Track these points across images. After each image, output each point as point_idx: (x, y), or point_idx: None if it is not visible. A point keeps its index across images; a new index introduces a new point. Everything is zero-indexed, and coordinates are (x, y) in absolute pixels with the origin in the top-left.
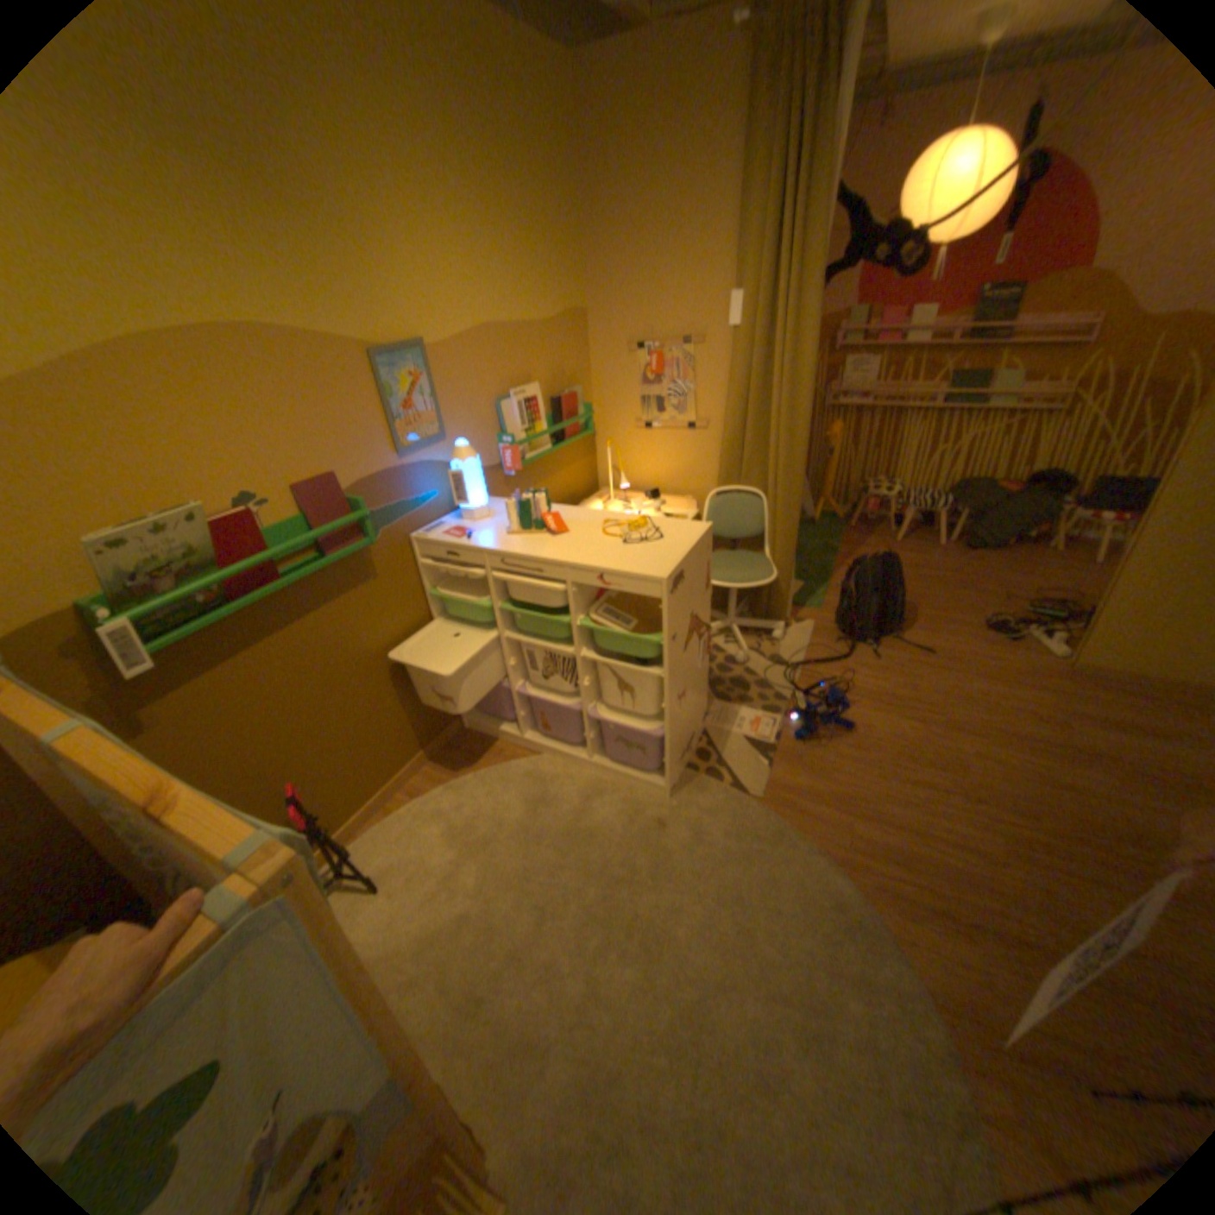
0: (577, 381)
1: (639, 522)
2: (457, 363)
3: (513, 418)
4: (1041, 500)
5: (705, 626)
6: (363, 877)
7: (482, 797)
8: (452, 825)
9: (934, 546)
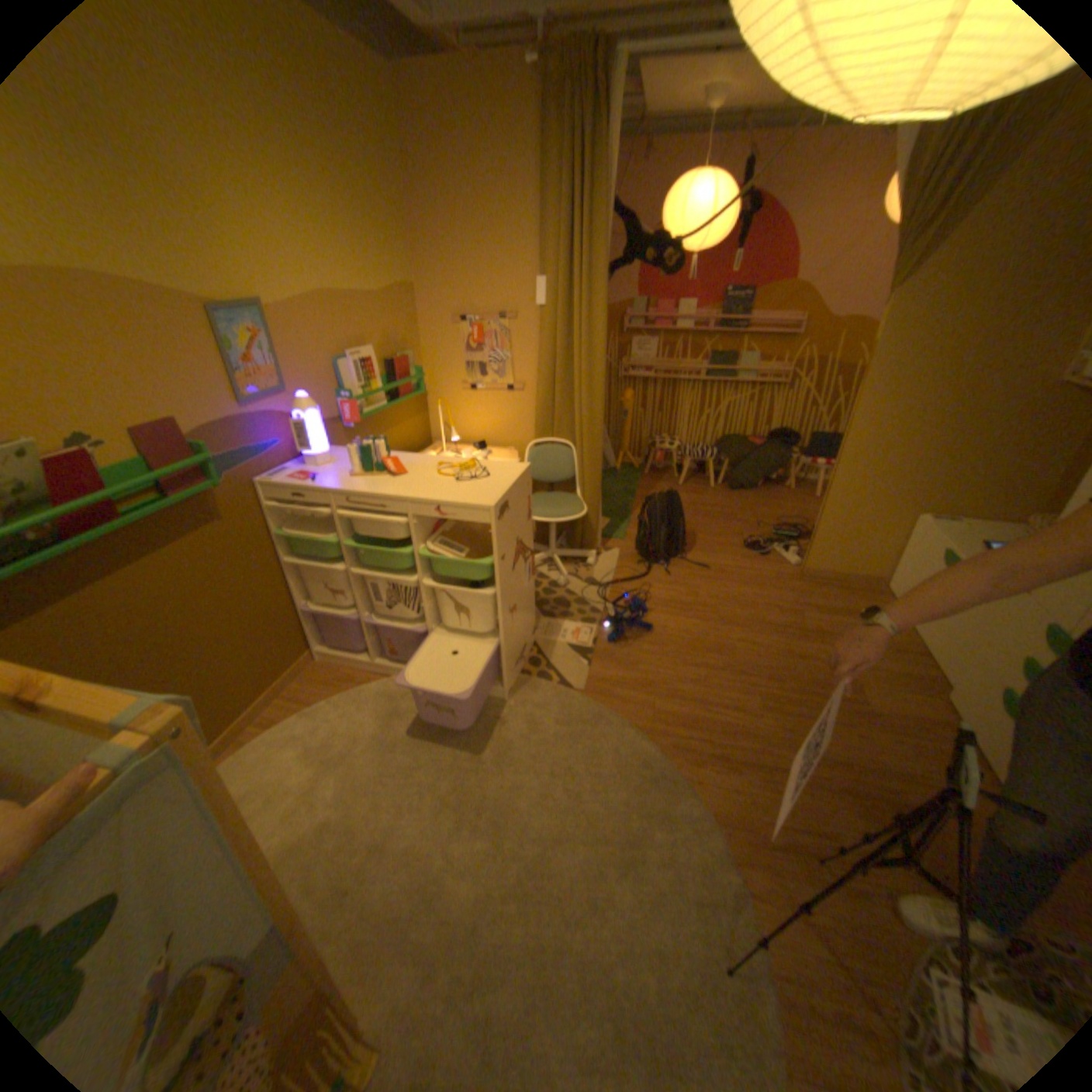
0: (408, 348)
1: (469, 465)
2: (295, 324)
3: (351, 377)
4: (776, 451)
5: (530, 551)
6: None
7: (337, 720)
8: (308, 748)
9: (705, 488)
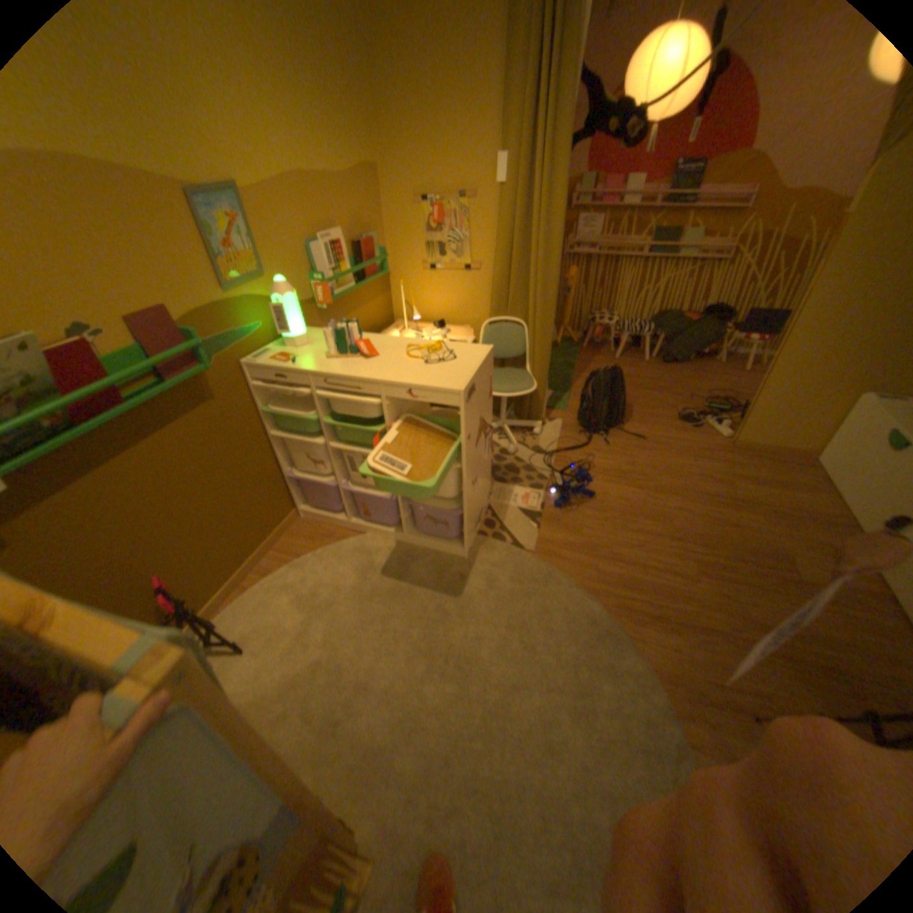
0: (372, 229)
1: (435, 346)
2: (269, 207)
3: (322, 259)
4: (711, 326)
5: (489, 427)
6: (228, 644)
7: (321, 571)
8: (299, 595)
9: (640, 361)
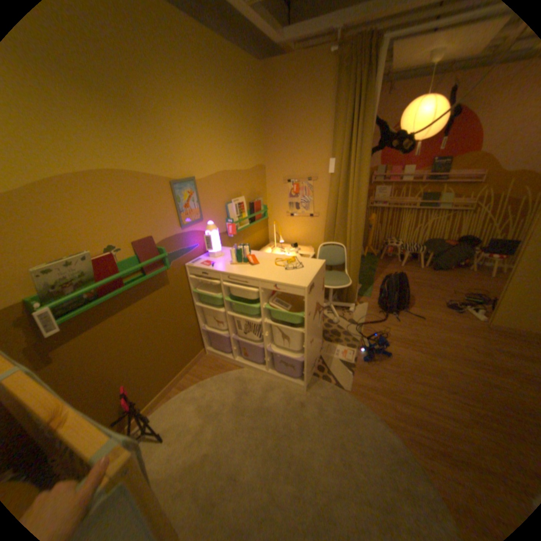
0: (260, 195)
1: (291, 259)
2: (209, 188)
3: (233, 212)
4: (465, 249)
5: (322, 307)
6: (155, 434)
7: (215, 390)
8: (200, 406)
9: (418, 268)
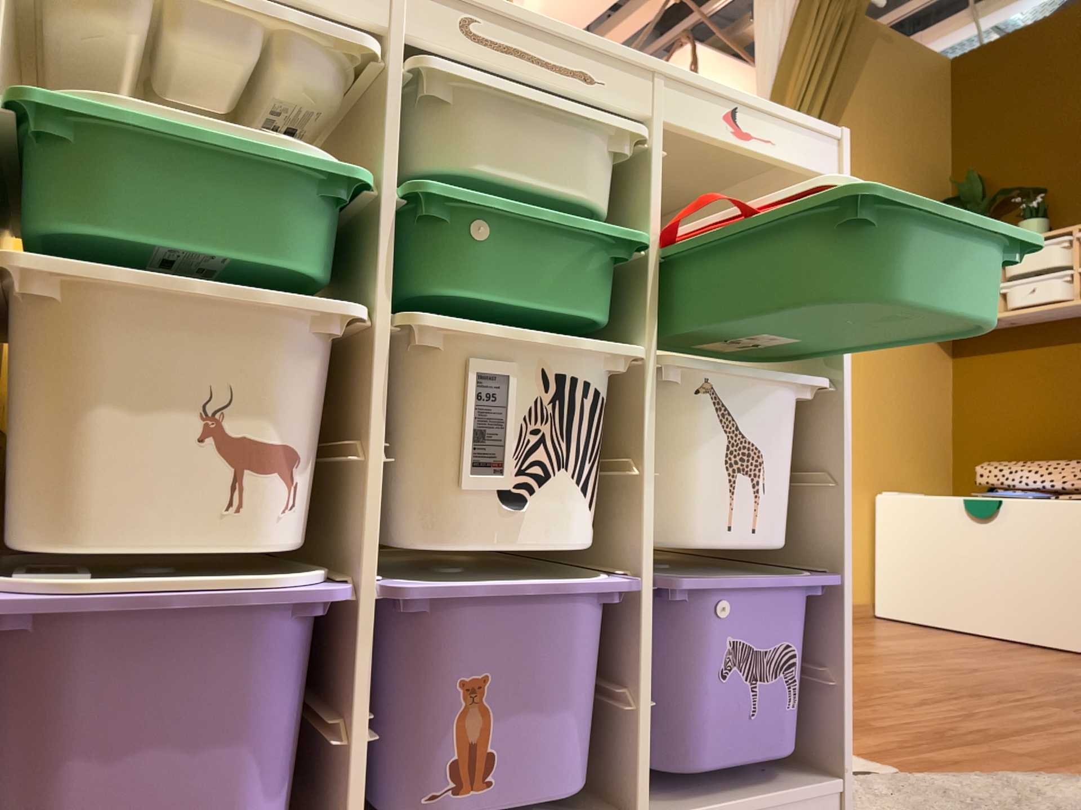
0: None
1: None
2: None
3: None
4: None
5: None
6: None
7: None
8: None
9: None
